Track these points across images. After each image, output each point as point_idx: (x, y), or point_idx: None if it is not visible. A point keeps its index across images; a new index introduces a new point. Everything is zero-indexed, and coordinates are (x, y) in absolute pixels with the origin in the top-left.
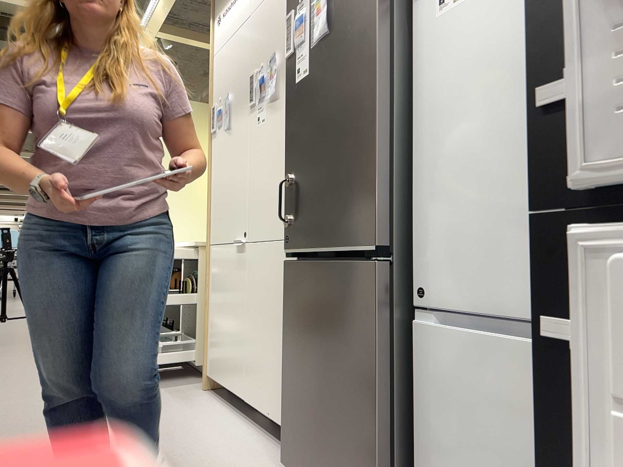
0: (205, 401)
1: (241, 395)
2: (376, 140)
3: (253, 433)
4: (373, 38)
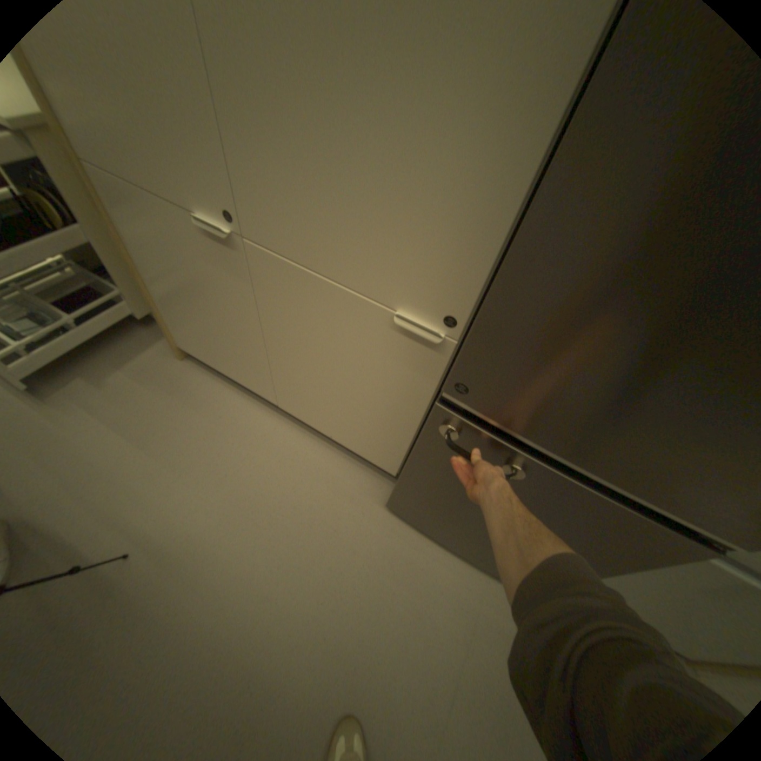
0: (201, 385)
1: (268, 398)
2: None
3: (307, 439)
4: None
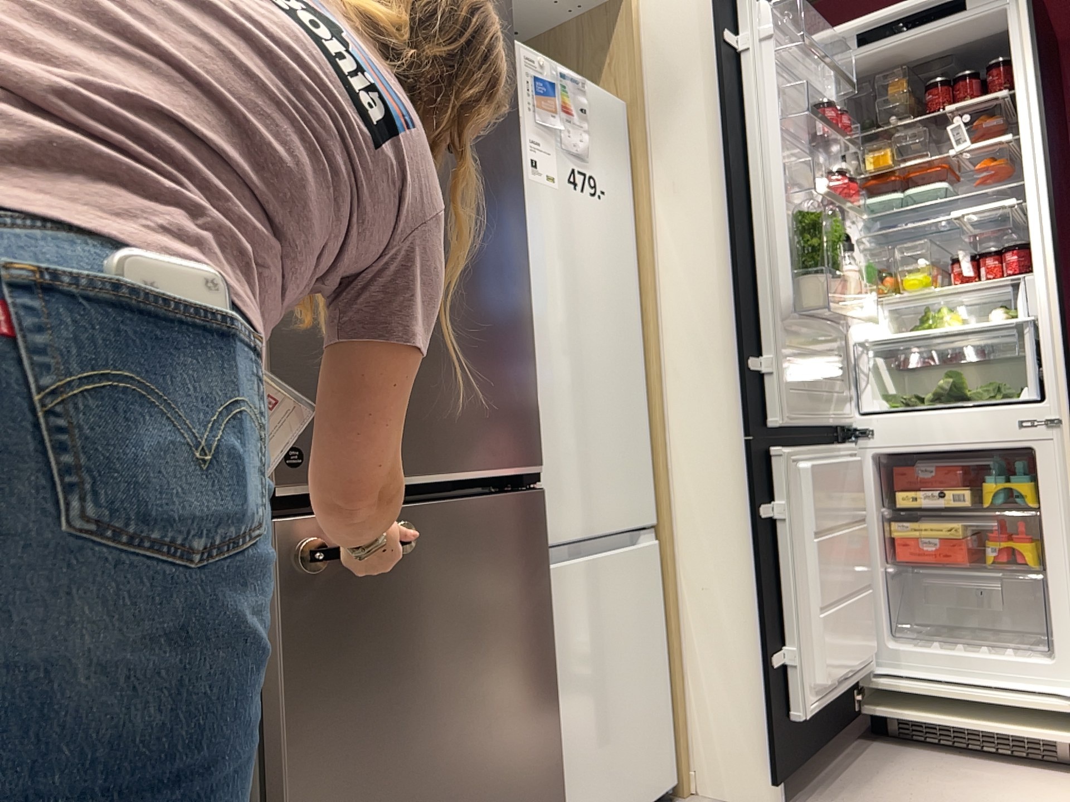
0: None
1: None
2: (529, 309)
3: None
4: (516, 156)
